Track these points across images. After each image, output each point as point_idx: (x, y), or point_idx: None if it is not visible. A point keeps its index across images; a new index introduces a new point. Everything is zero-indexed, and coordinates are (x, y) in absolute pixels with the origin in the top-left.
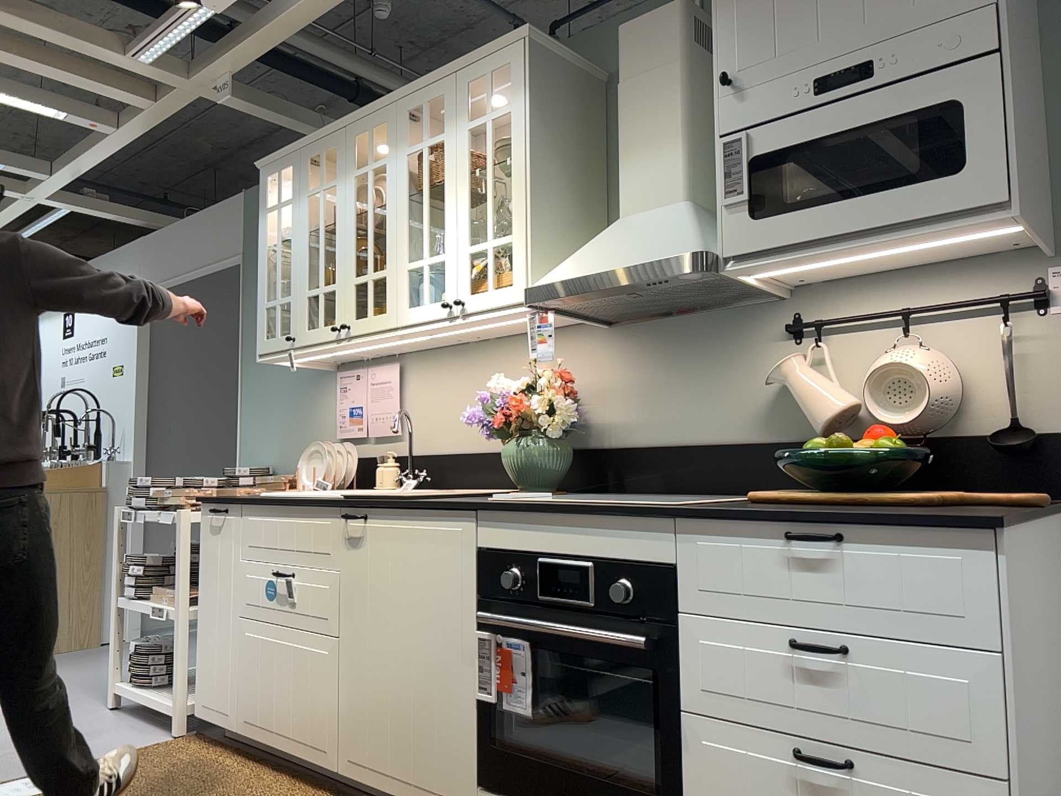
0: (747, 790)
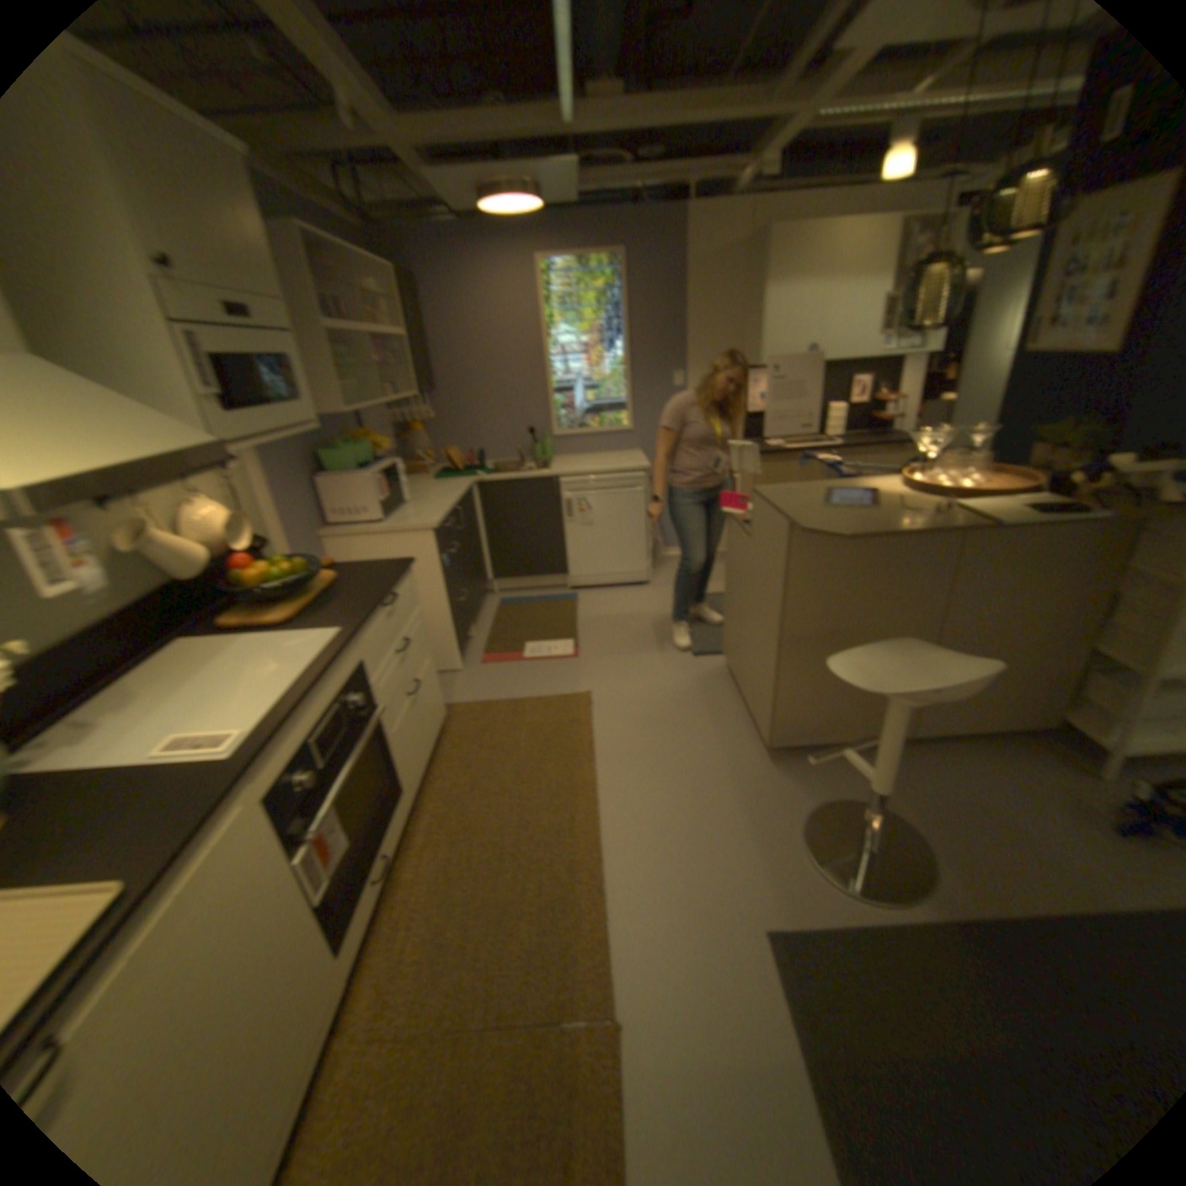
0: (407, 730)
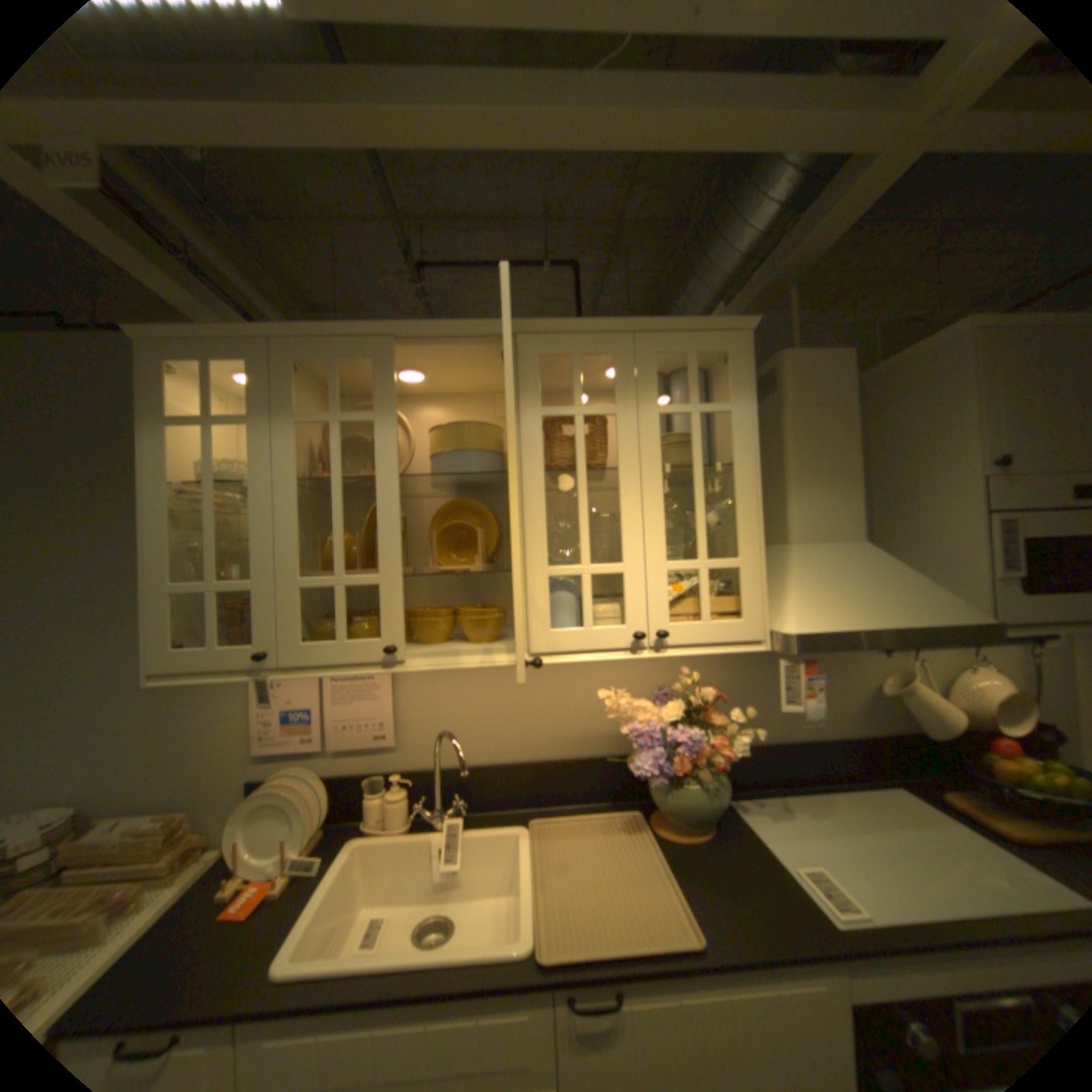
0: None
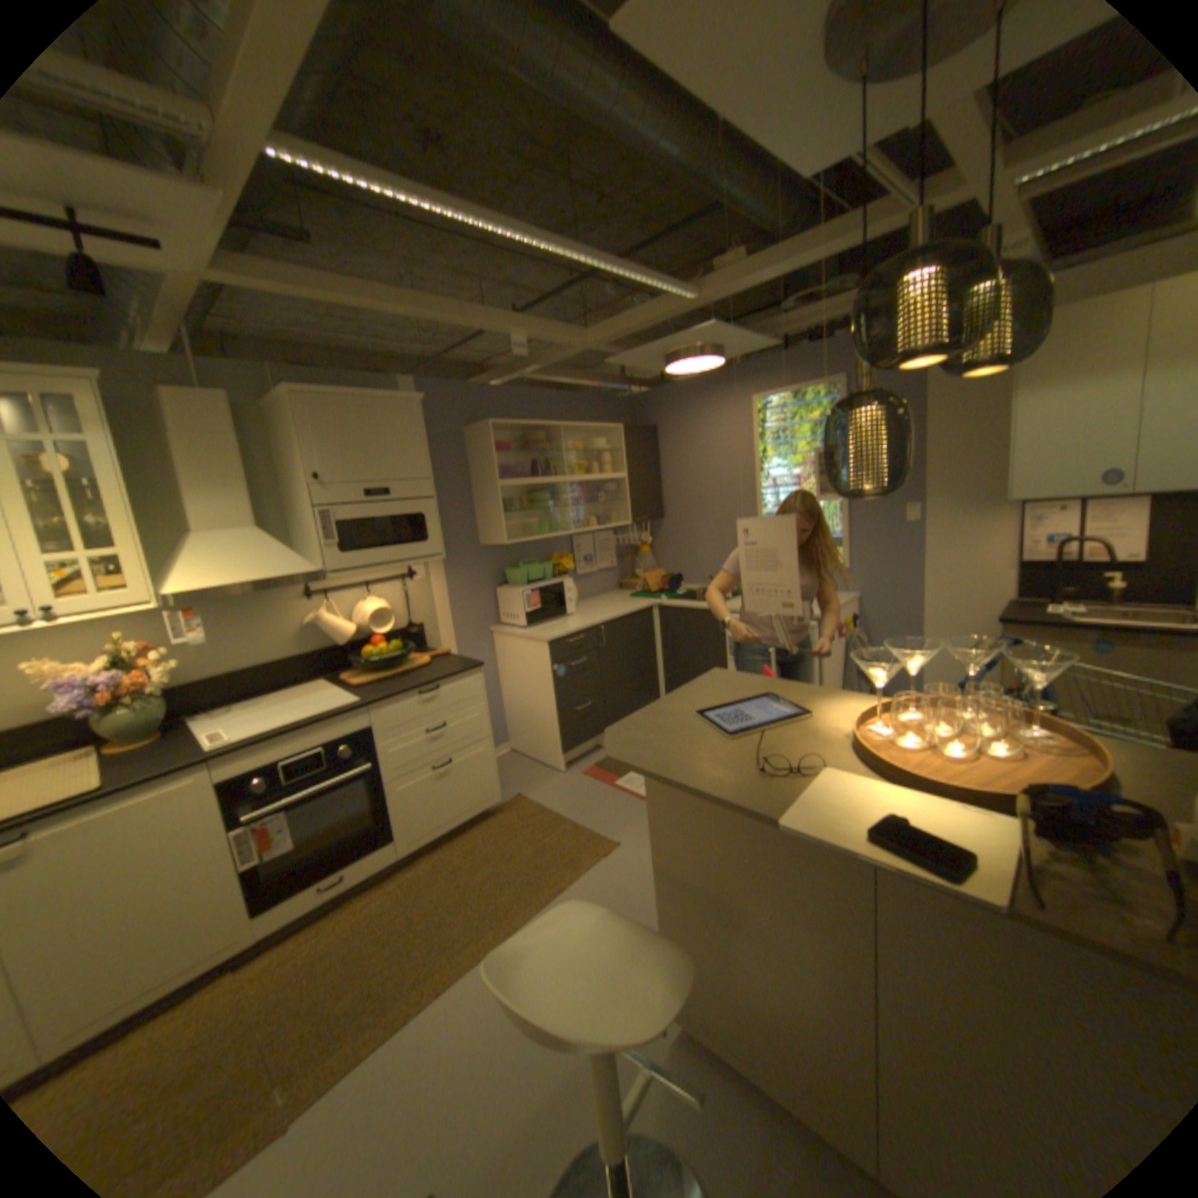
0: (417, 794)
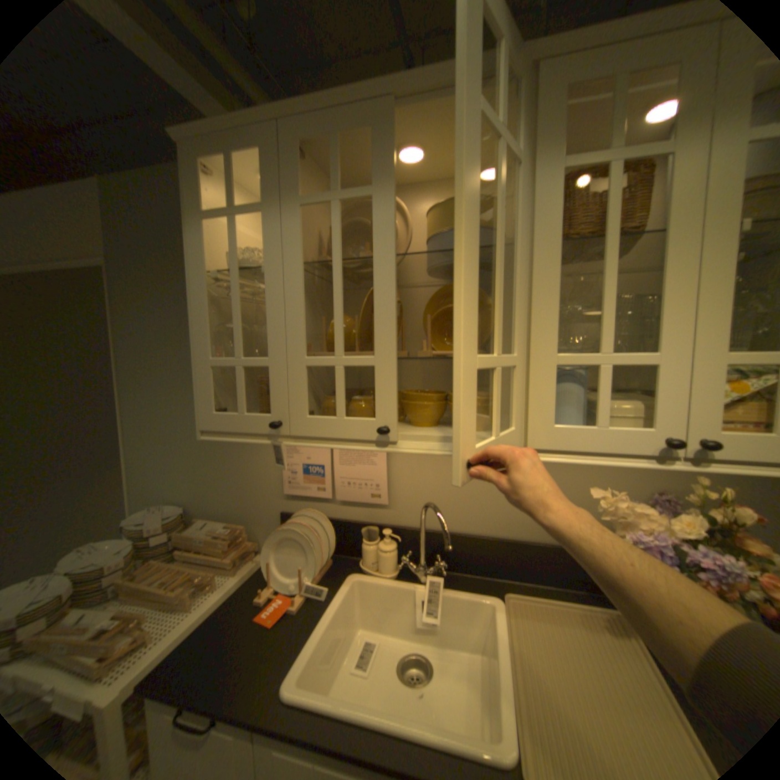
0: None
